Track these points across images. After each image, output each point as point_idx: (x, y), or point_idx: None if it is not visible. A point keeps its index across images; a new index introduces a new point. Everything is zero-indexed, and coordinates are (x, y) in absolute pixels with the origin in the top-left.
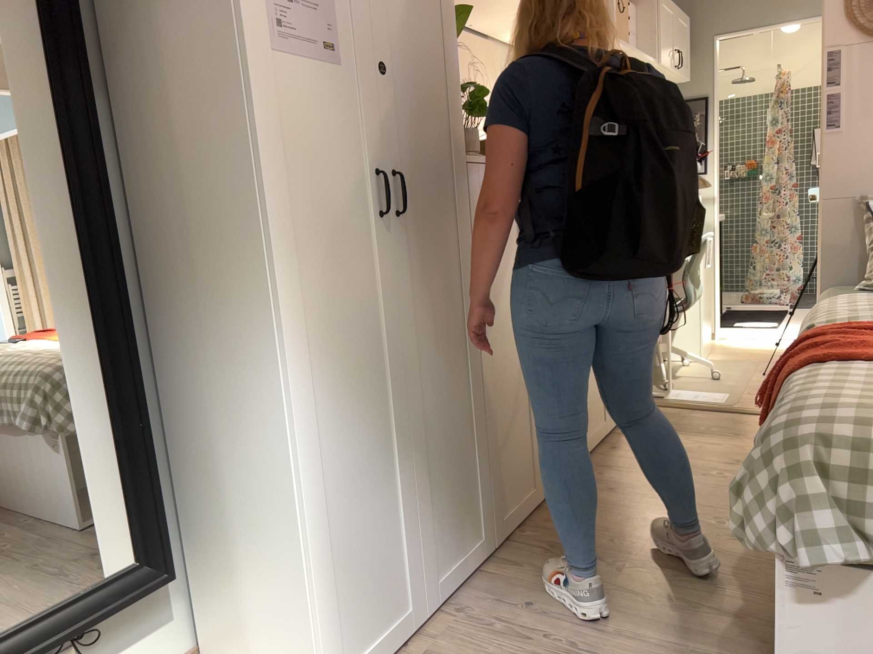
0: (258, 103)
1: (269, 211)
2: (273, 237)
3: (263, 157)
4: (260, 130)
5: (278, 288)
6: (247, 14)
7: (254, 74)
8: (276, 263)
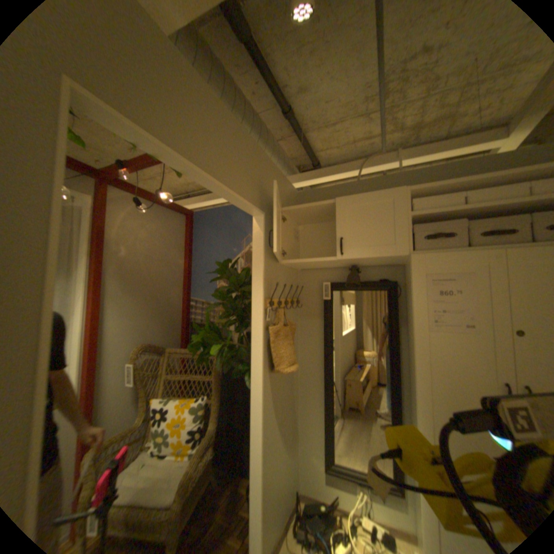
0: (416, 352)
1: (417, 391)
2: (418, 401)
3: (416, 371)
4: (416, 362)
5: (419, 422)
6: (414, 322)
7: (415, 342)
8: (418, 411)
